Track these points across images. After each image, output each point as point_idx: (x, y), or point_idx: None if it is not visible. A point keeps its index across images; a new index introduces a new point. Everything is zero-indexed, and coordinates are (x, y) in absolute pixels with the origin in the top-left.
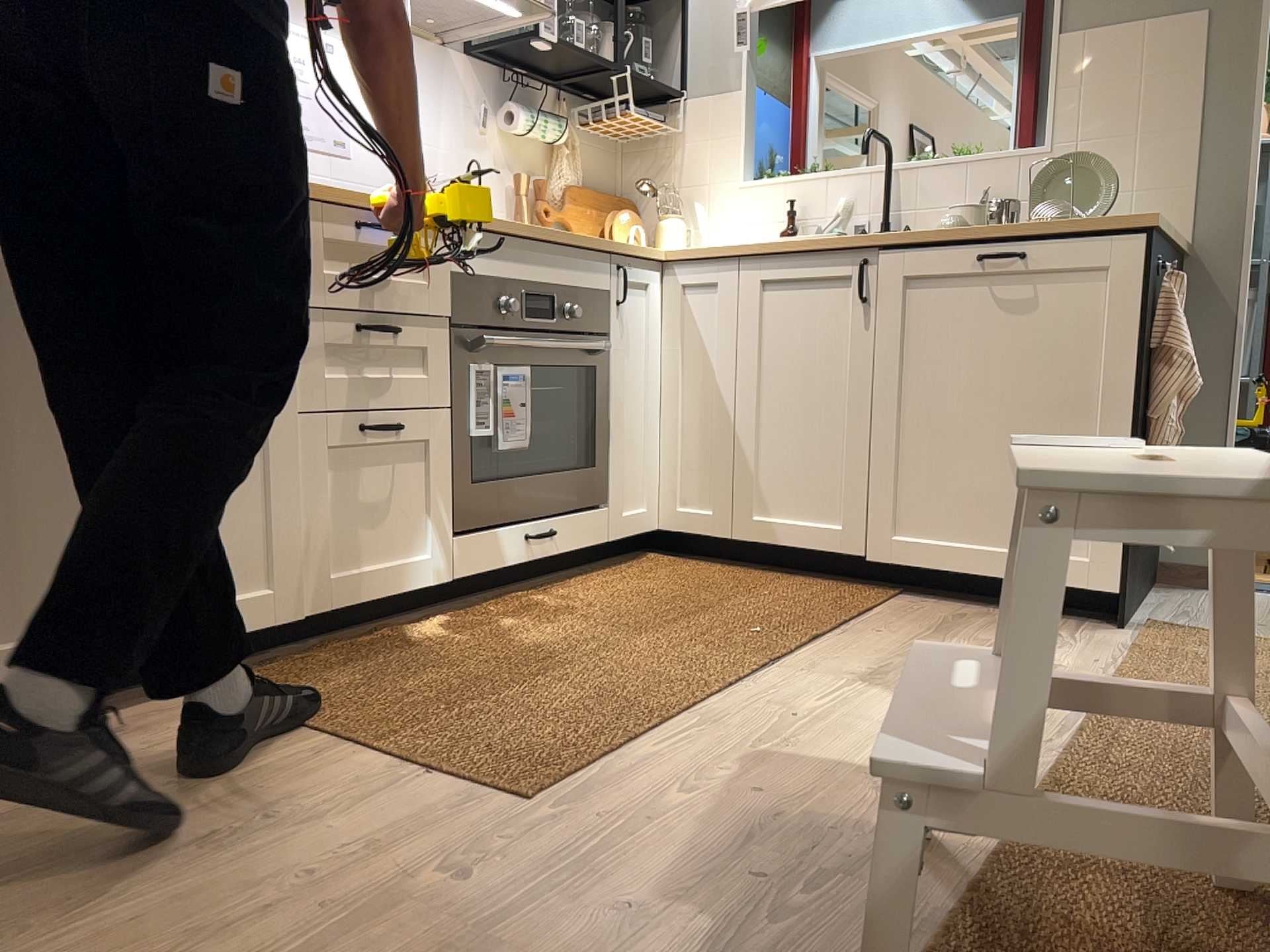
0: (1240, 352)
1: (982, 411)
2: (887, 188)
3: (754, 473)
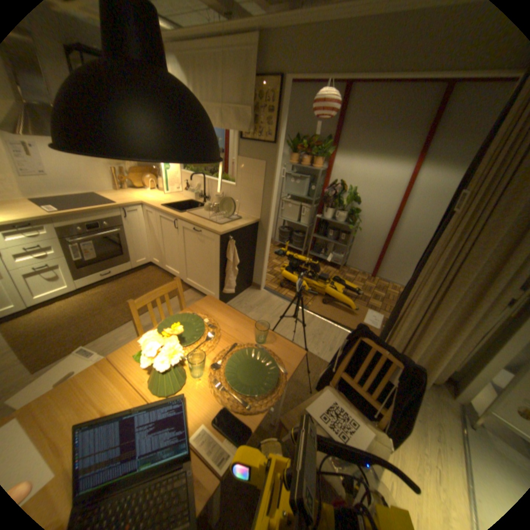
0: (268, 245)
1: (198, 260)
2: (204, 185)
3: (164, 257)
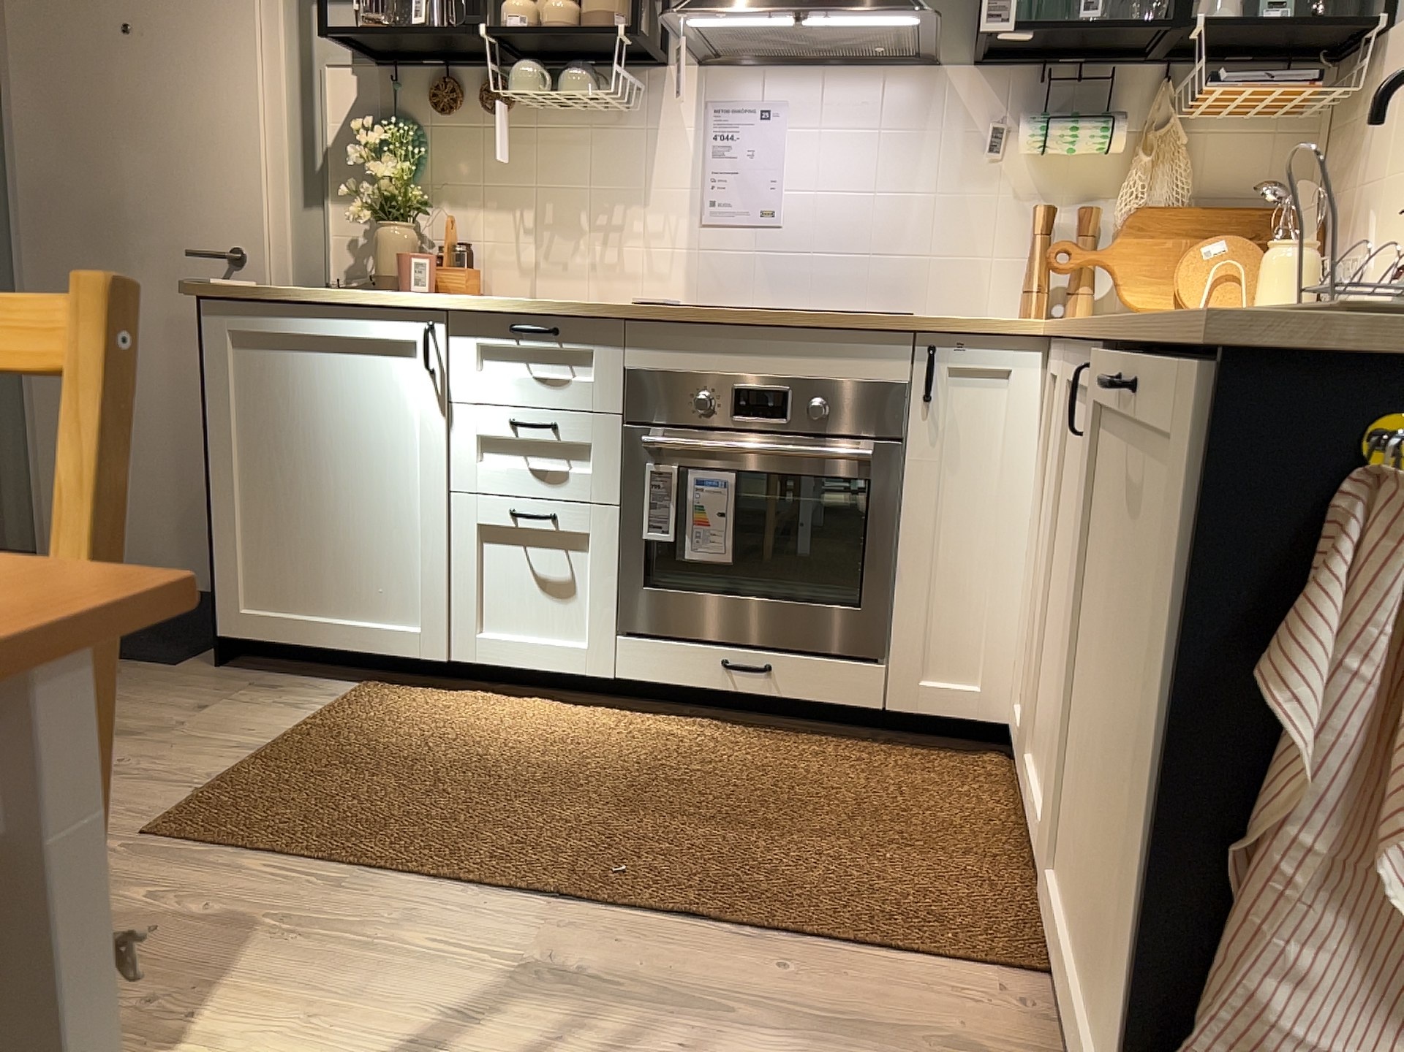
0: None
1: (1116, 709)
2: None
3: (1039, 690)
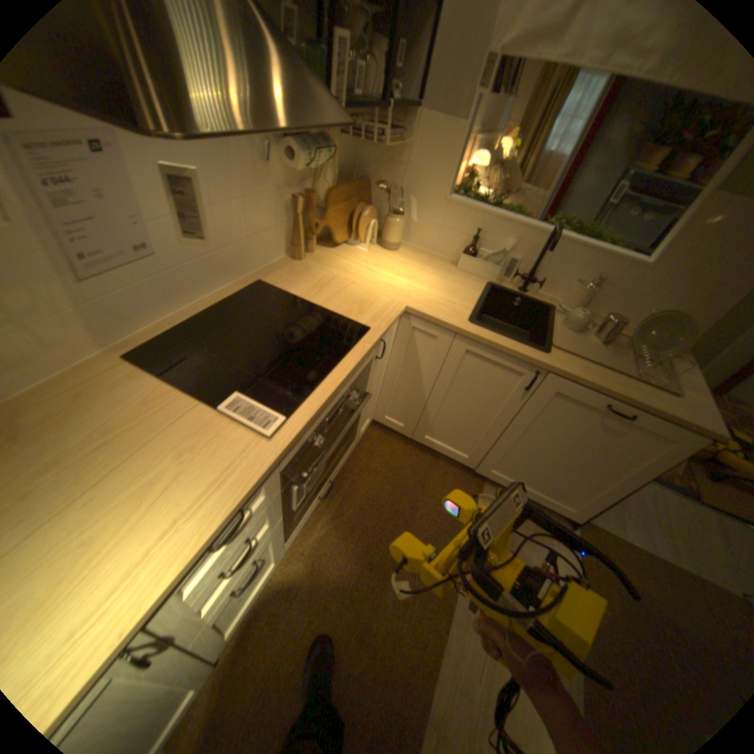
0: None
1: (562, 454)
2: (544, 250)
3: (429, 422)
